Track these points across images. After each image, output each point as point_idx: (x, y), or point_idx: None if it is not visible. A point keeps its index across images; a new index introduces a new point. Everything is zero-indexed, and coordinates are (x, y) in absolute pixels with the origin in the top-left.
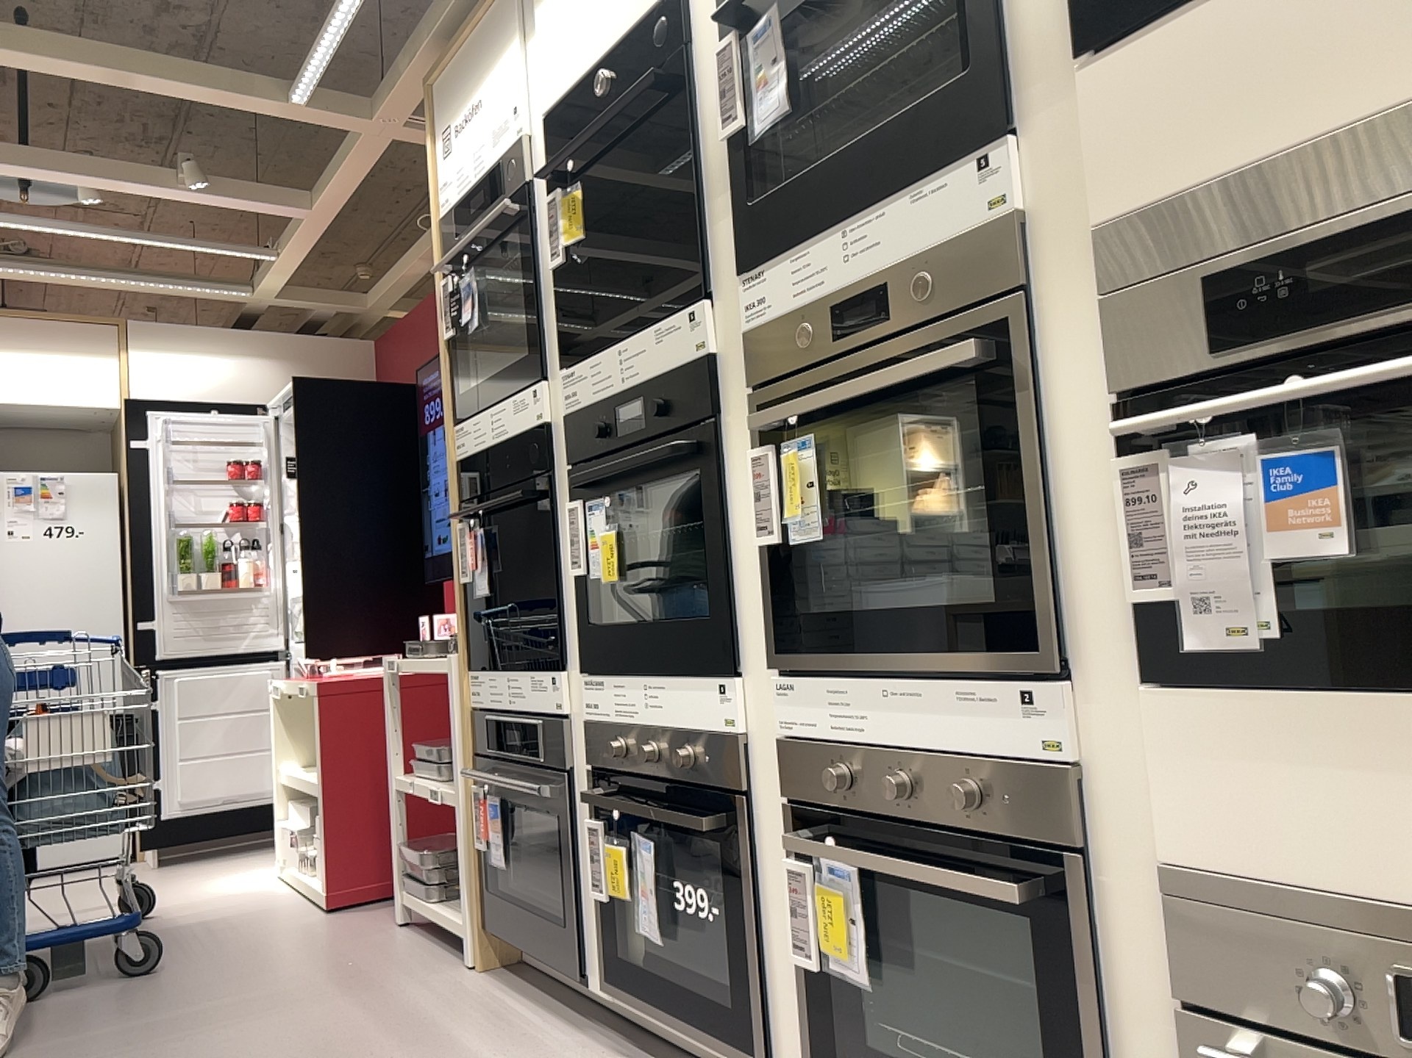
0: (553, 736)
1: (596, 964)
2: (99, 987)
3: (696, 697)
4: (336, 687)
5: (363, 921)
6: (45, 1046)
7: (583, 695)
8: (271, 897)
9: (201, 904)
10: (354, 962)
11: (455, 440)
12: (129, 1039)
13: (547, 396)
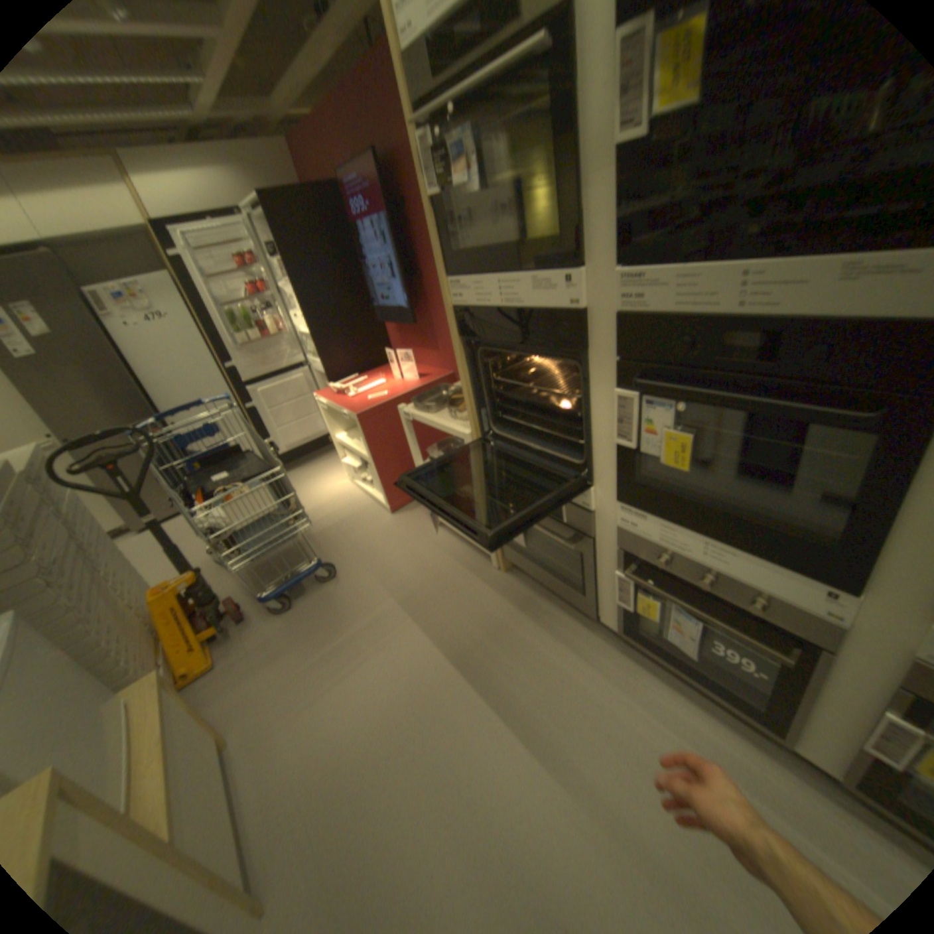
0: (579, 518)
1: (609, 619)
2: (313, 597)
3: (787, 581)
4: (365, 417)
5: (415, 525)
6: (315, 660)
7: (613, 507)
8: (356, 503)
9: (324, 512)
10: (432, 567)
11: (450, 292)
12: (356, 651)
13: (586, 286)
